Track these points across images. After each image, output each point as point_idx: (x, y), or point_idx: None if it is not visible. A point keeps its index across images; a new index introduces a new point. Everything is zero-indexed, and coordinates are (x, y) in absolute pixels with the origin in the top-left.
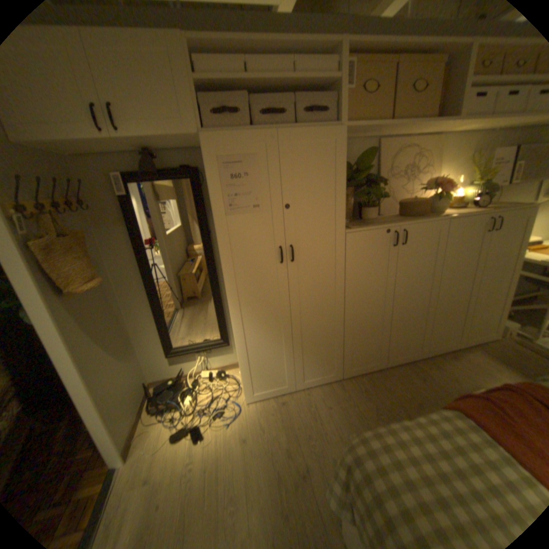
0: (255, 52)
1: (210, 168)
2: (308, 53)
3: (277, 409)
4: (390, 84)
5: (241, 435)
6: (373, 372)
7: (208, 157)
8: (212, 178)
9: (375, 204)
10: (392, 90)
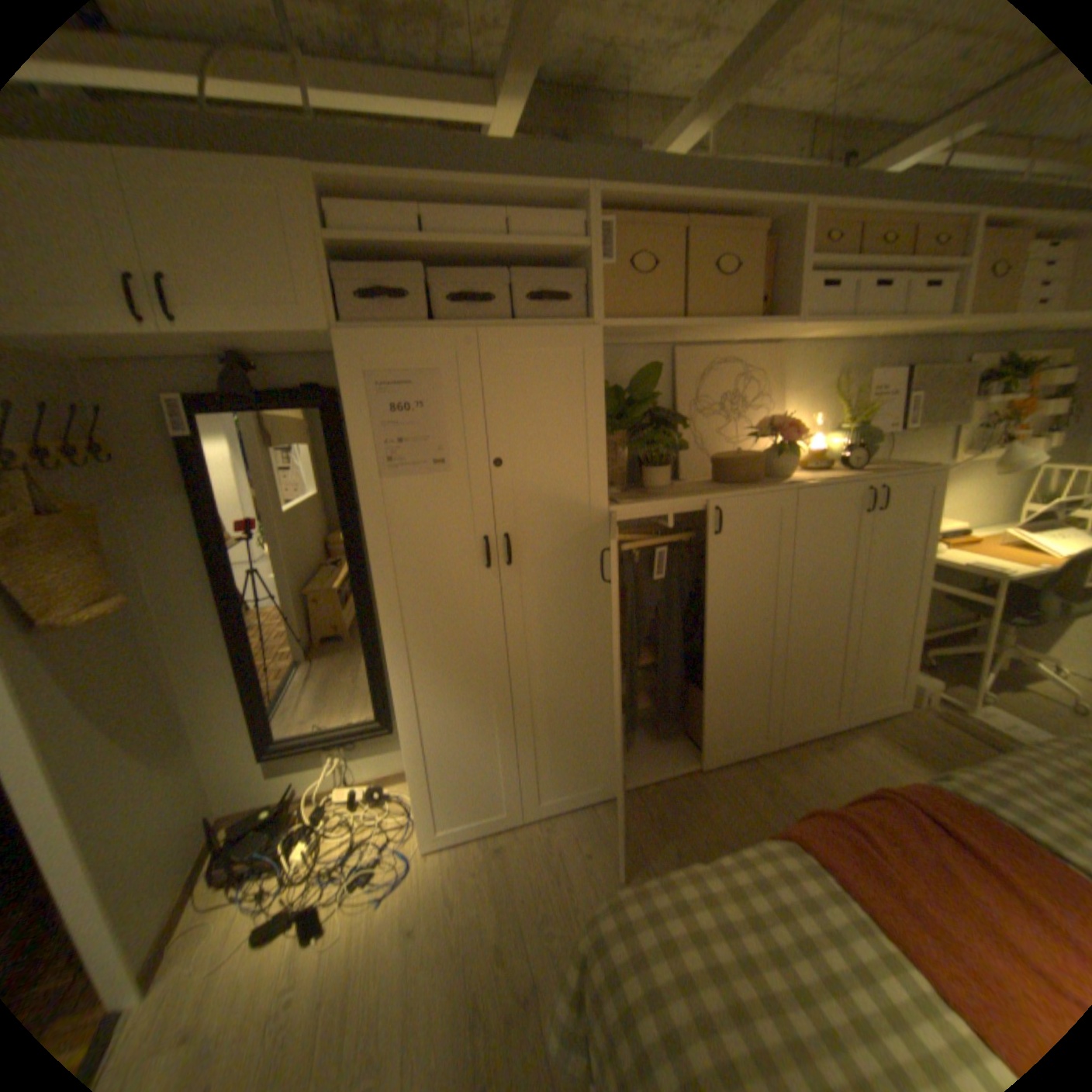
0: (439, 199)
1: (351, 391)
2: (534, 204)
3: (483, 861)
4: (677, 260)
5: (404, 918)
6: (676, 780)
7: (348, 372)
8: (354, 409)
9: (667, 460)
10: (682, 270)
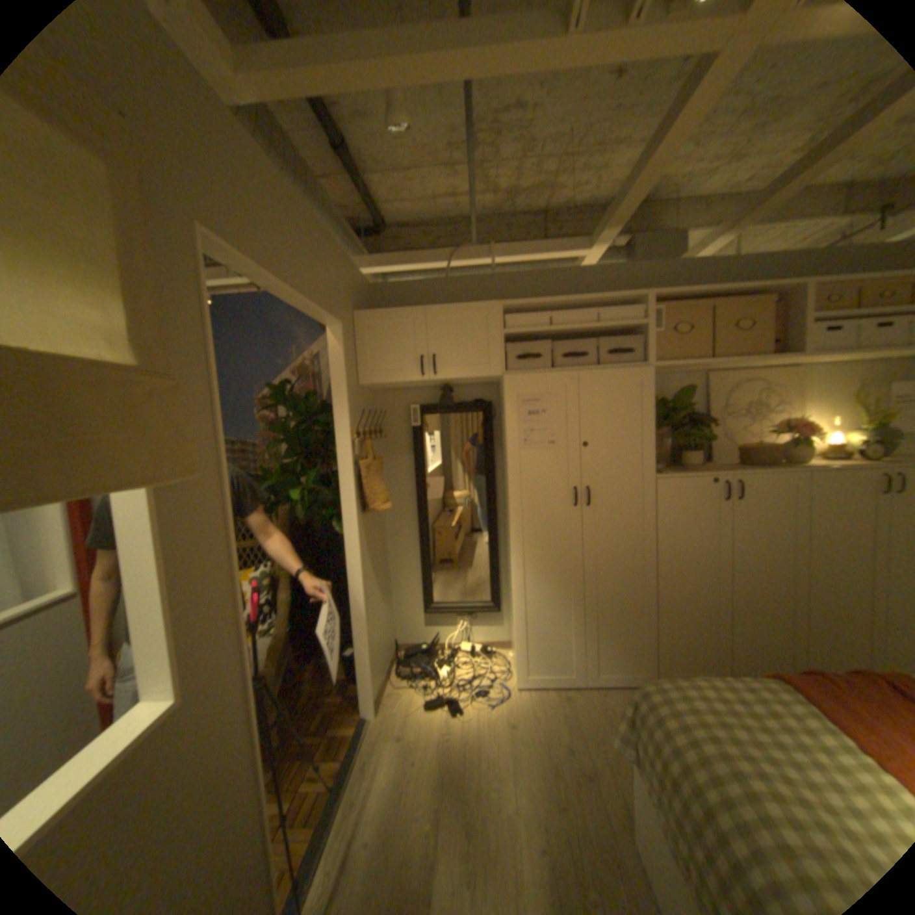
0: (560, 307)
1: (509, 406)
2: (613, 303)
3: (558, 704)
4: (707, 324)
5: (509, 721)
6: None
7: (509, 397)
8: (509, 415)
9: (701, 448)
10: (710, 330)
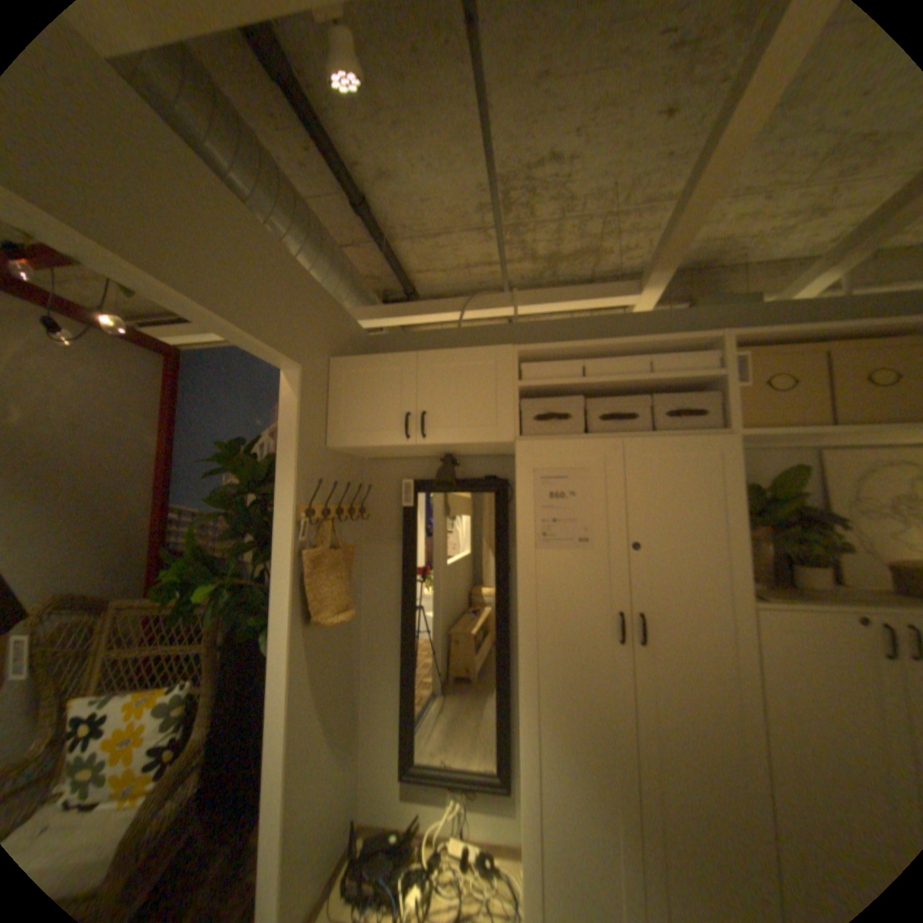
0: (597, 356)
1: (522, 483)
2: (671, 351)
3: None
4: (818, 378)
5: None
6: None
7: (521, 470)
8: (522, 496)
9: (824, 562)
10: (824, 386)
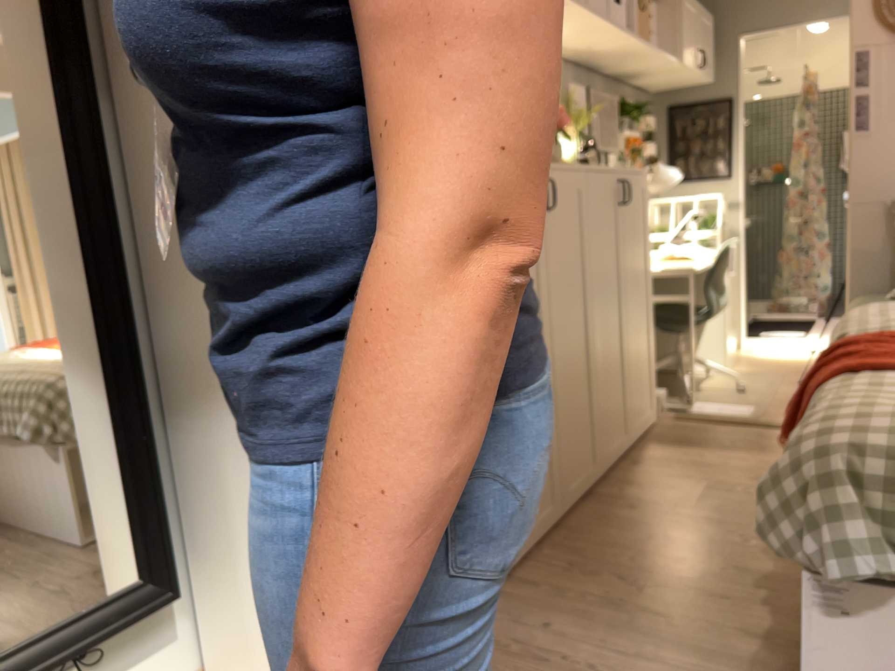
0: None
1: None
2: None
3: None
4: None
5: None
6: (547, 536)
7: None
8: None
9: None
10: None
